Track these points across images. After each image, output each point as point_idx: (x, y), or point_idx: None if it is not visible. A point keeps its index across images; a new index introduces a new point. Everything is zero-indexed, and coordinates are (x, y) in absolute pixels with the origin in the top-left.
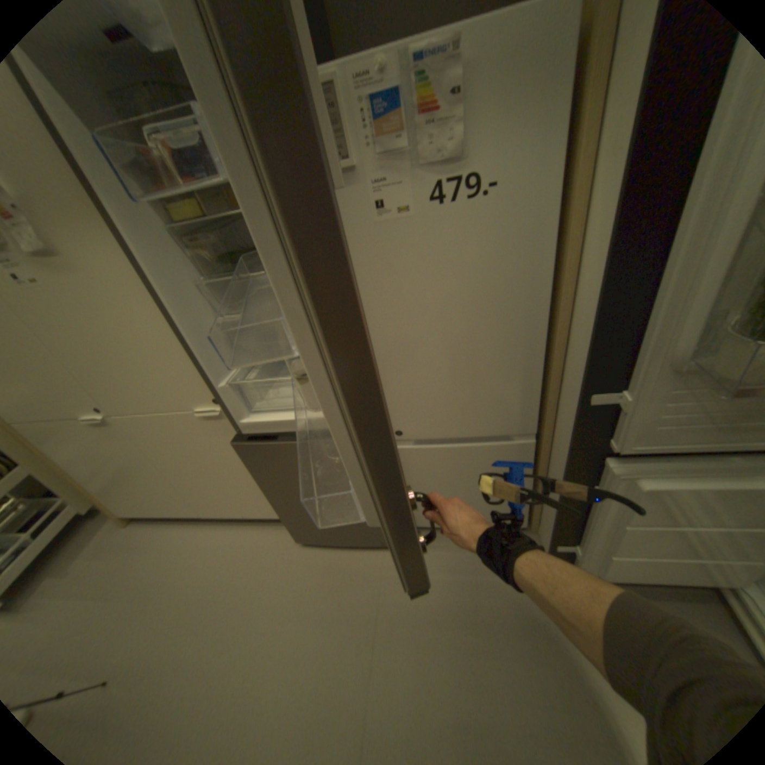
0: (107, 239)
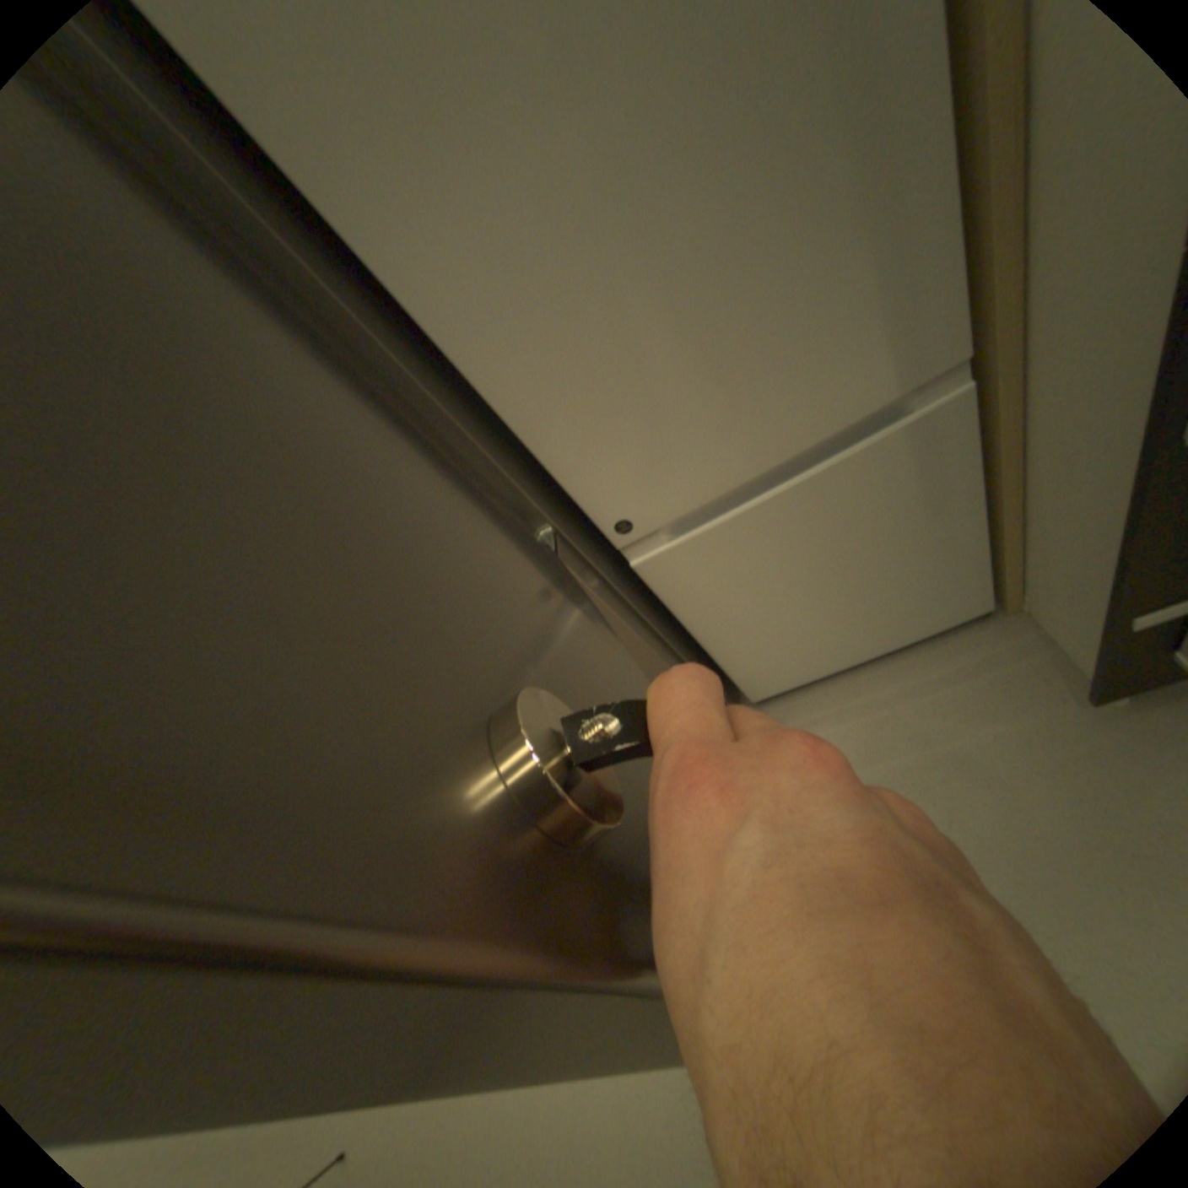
0: None
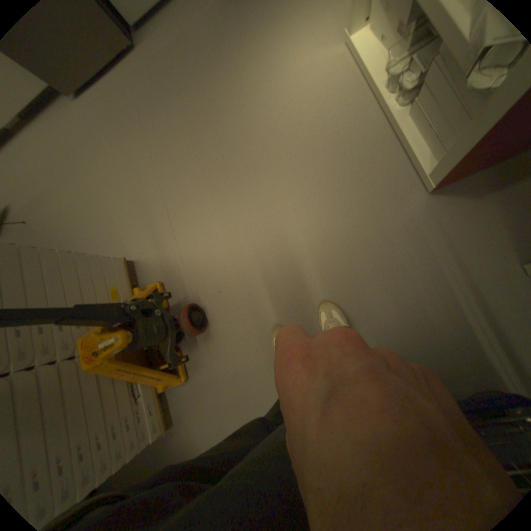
0: None
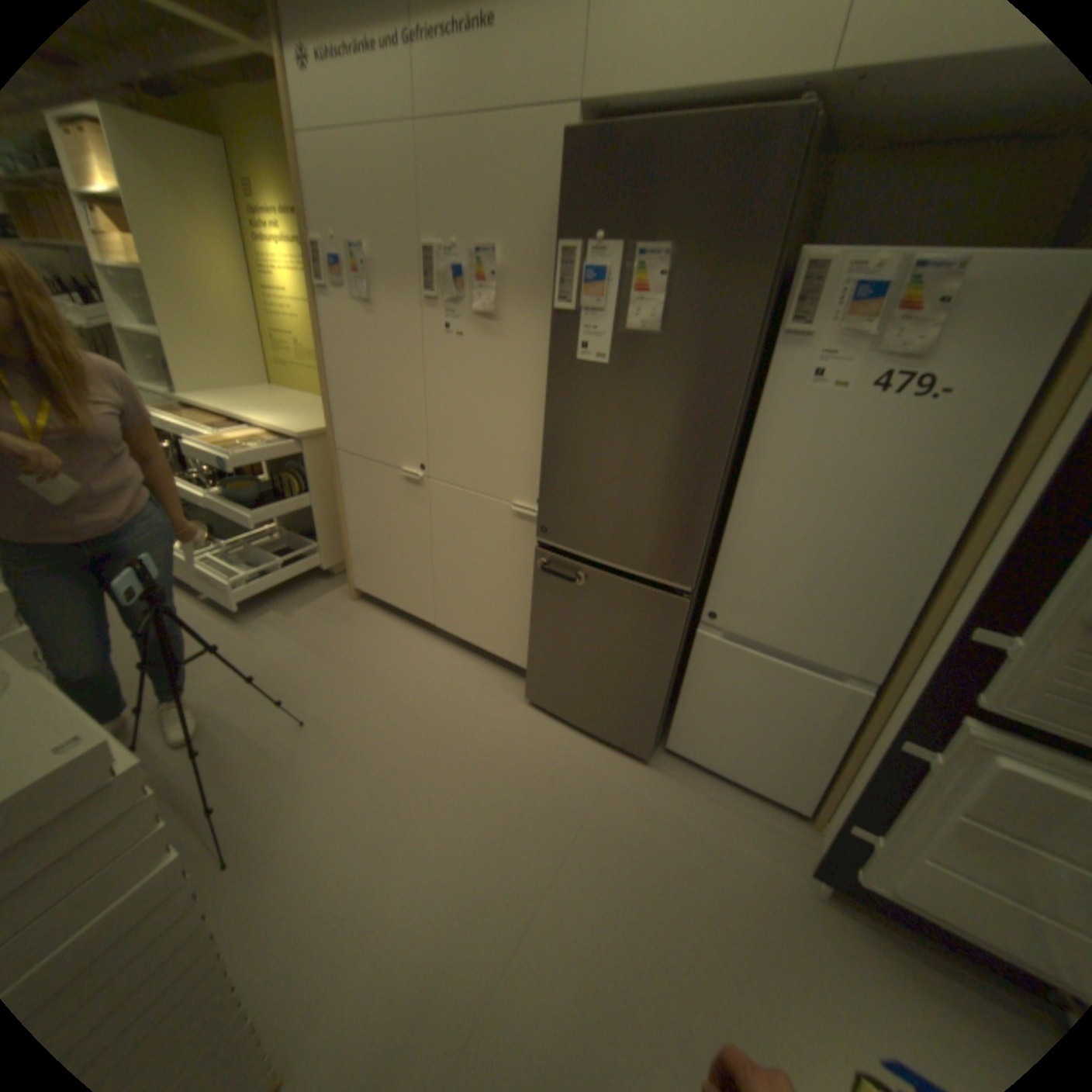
0: (548, 323)
